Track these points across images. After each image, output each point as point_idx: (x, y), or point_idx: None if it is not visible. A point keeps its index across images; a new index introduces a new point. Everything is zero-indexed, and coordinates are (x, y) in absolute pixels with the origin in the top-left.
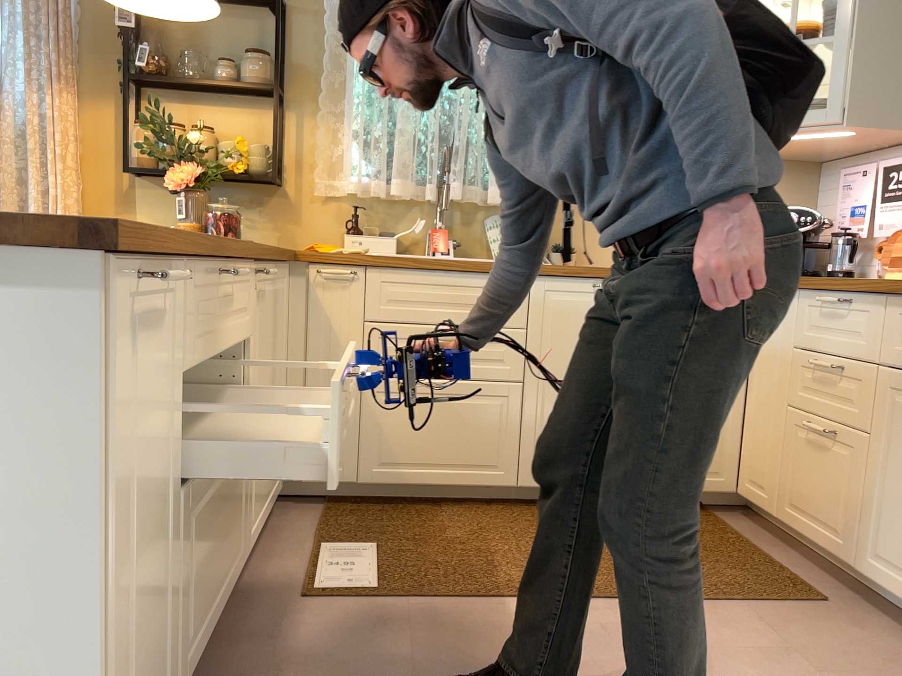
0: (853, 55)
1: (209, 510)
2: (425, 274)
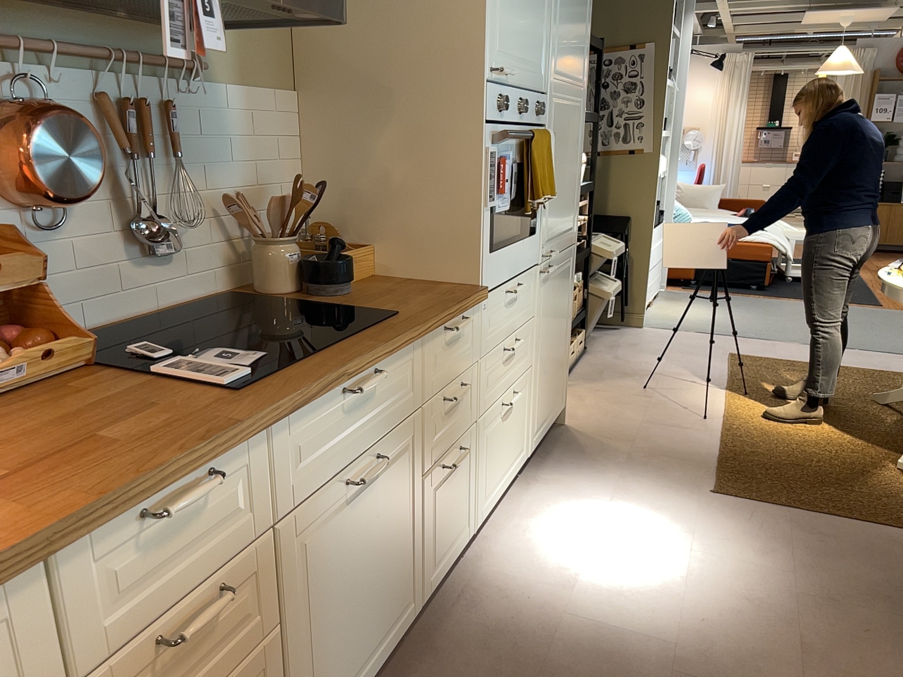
0: None
1: None
2: None
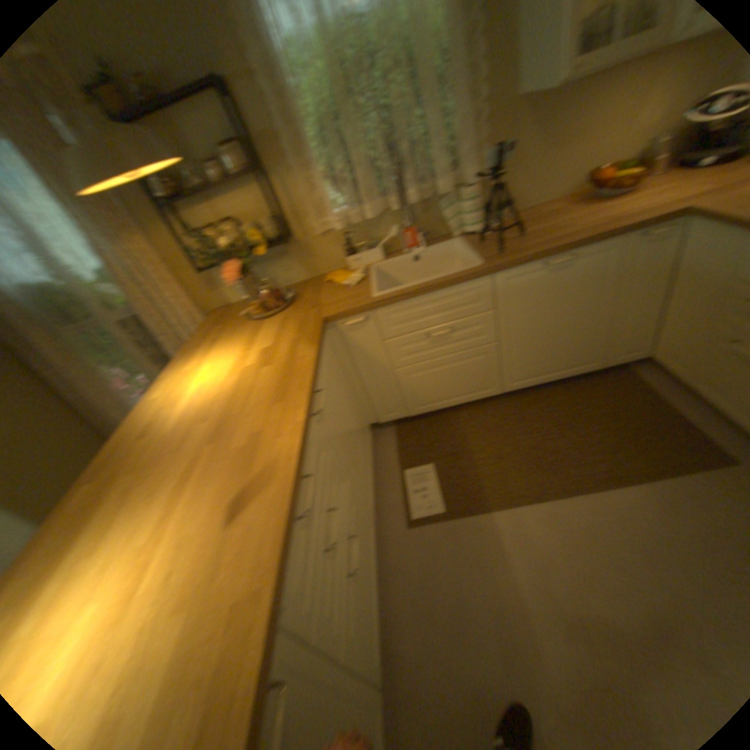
0: None
1: (354, 582)
2: (412, 301)
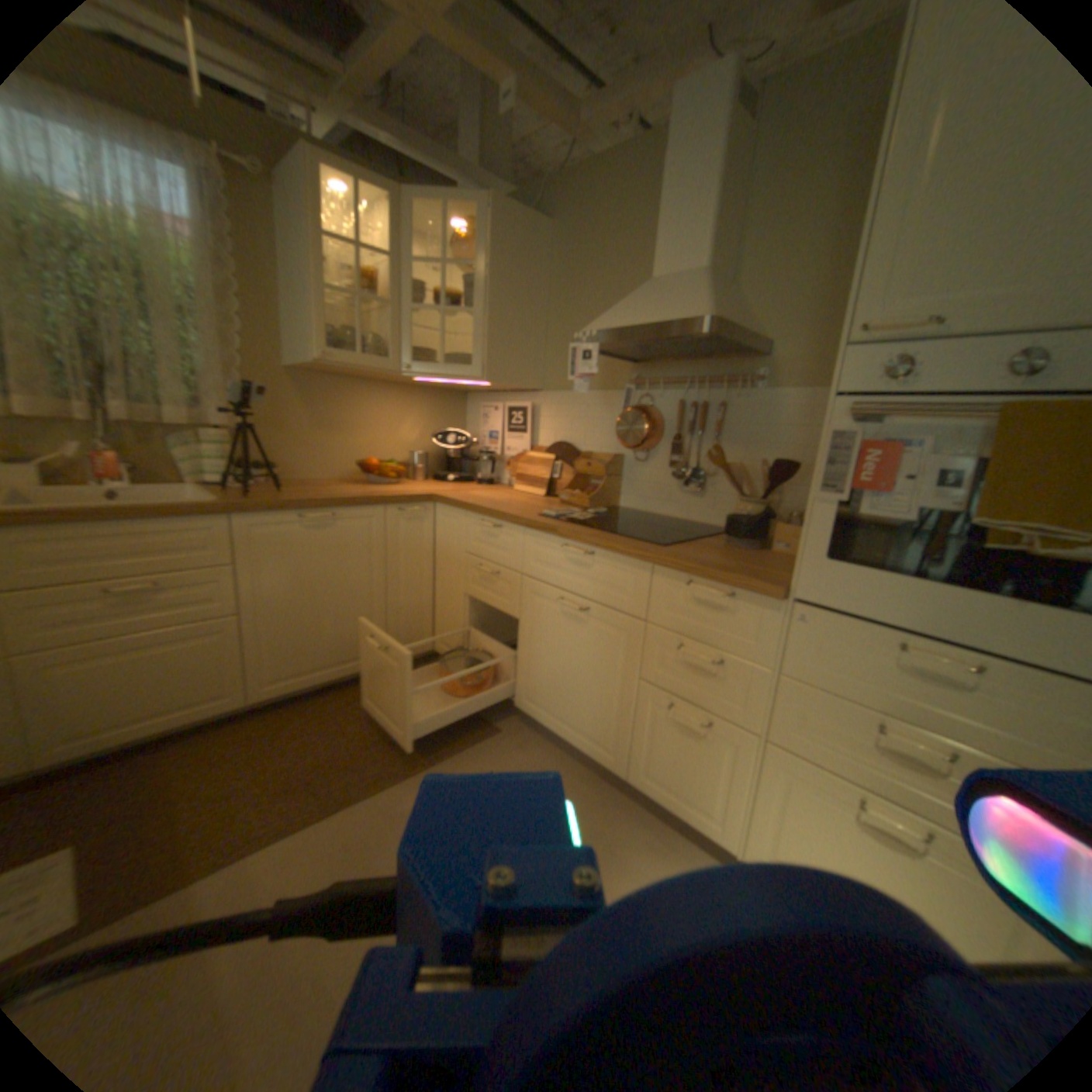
0: (483, 327)
1: None
2: (79, 529)
